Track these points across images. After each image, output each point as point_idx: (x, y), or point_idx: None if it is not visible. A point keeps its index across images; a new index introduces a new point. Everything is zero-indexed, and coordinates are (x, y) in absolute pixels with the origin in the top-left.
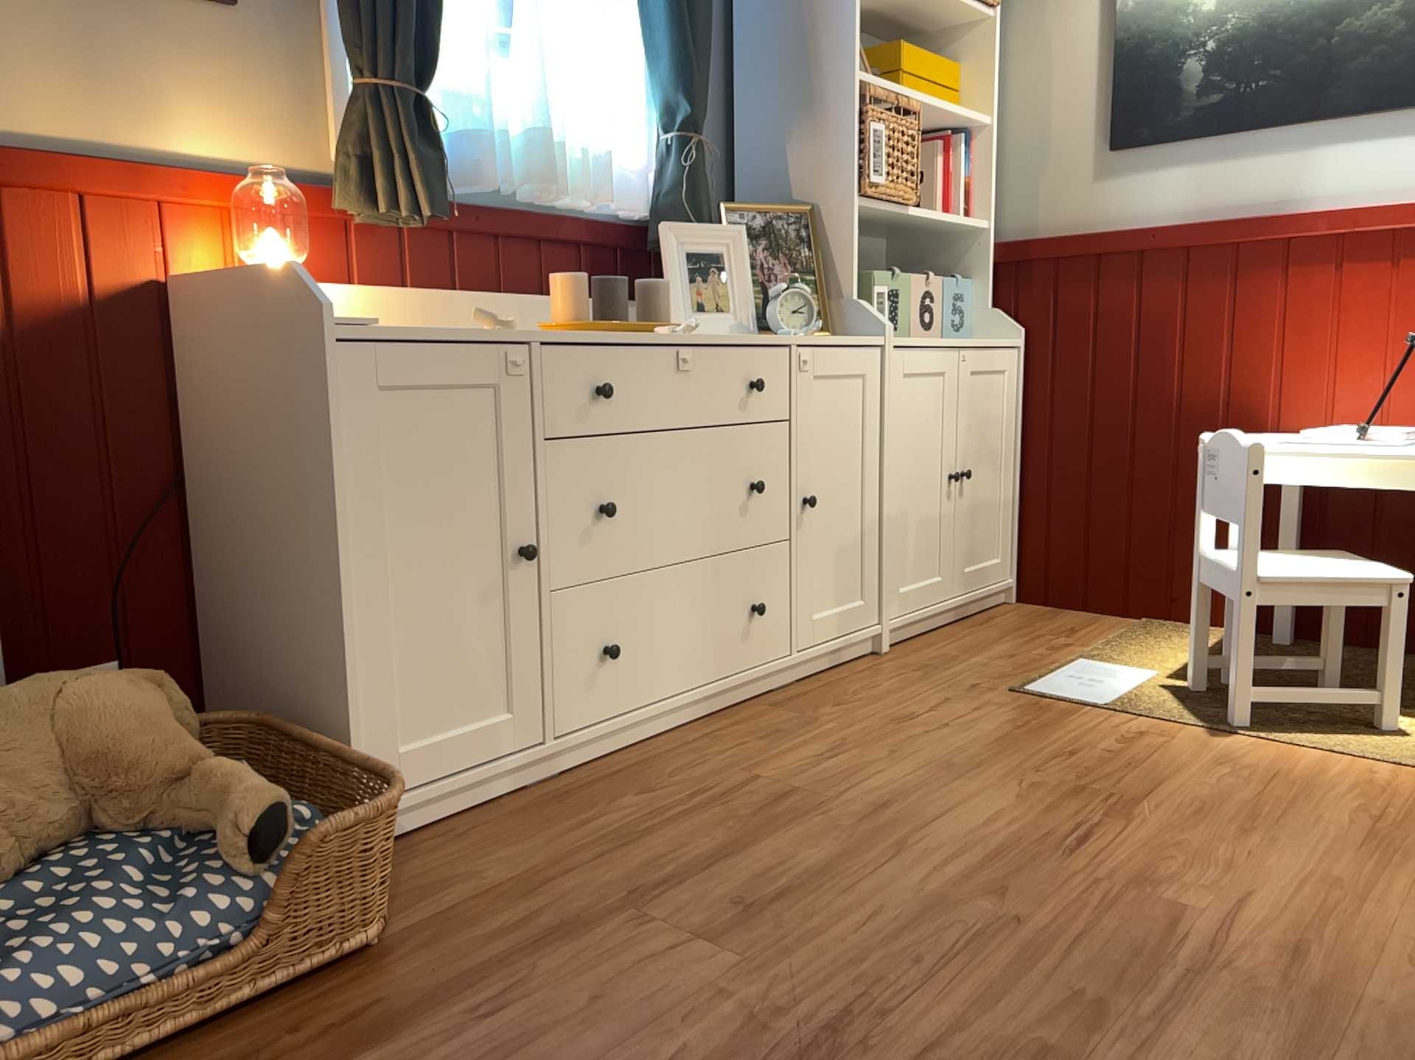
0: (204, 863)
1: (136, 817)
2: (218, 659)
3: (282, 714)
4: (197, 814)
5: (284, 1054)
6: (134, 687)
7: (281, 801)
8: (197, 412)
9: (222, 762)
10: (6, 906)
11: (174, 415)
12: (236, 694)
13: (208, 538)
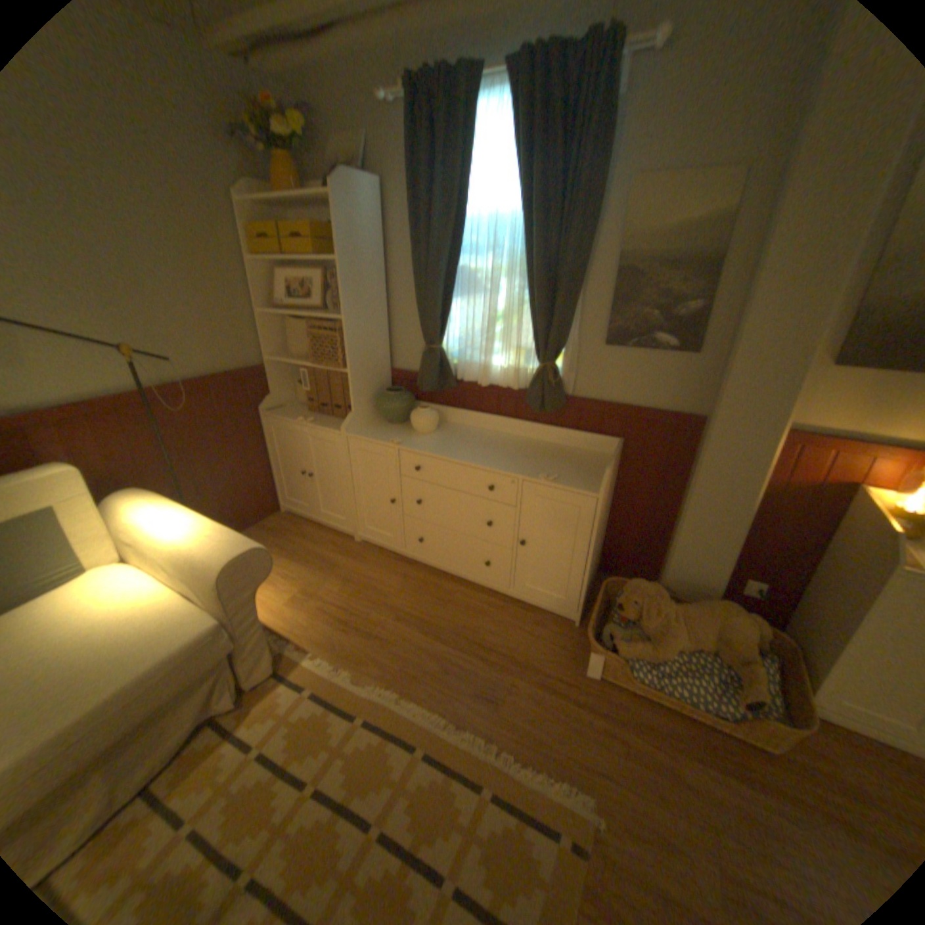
0: (736, 696)
1: (730, 662)
2: (804, 609)
3: (809, 650)
4: (744, 680)
5: (725, 760)
6: (751, 629)
7: (767, 703)
8: (843, 536)
9: (761, 671)
10: (686, 661)
11: (836, 528)
12: (802, 625)
13: (823, 575)
